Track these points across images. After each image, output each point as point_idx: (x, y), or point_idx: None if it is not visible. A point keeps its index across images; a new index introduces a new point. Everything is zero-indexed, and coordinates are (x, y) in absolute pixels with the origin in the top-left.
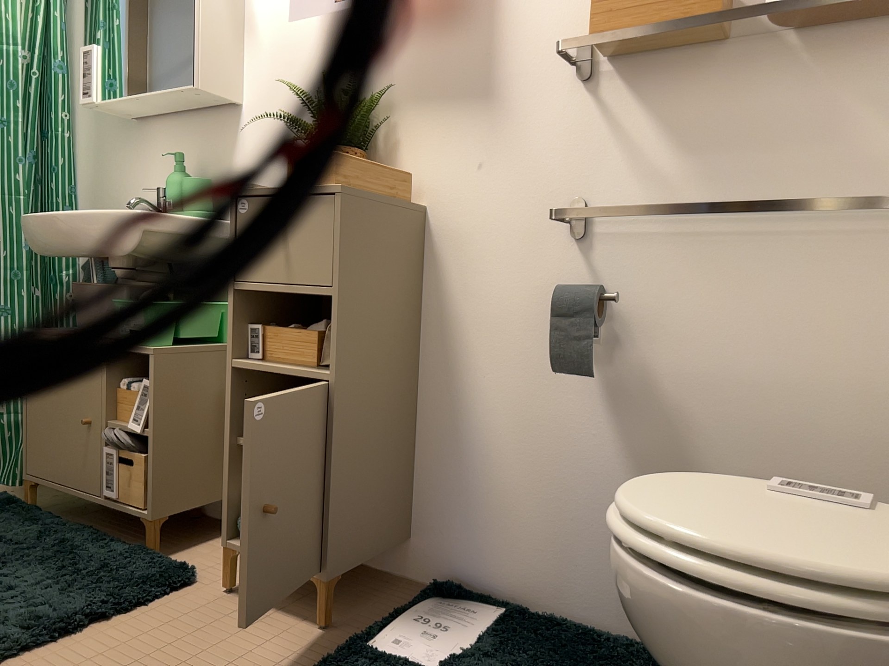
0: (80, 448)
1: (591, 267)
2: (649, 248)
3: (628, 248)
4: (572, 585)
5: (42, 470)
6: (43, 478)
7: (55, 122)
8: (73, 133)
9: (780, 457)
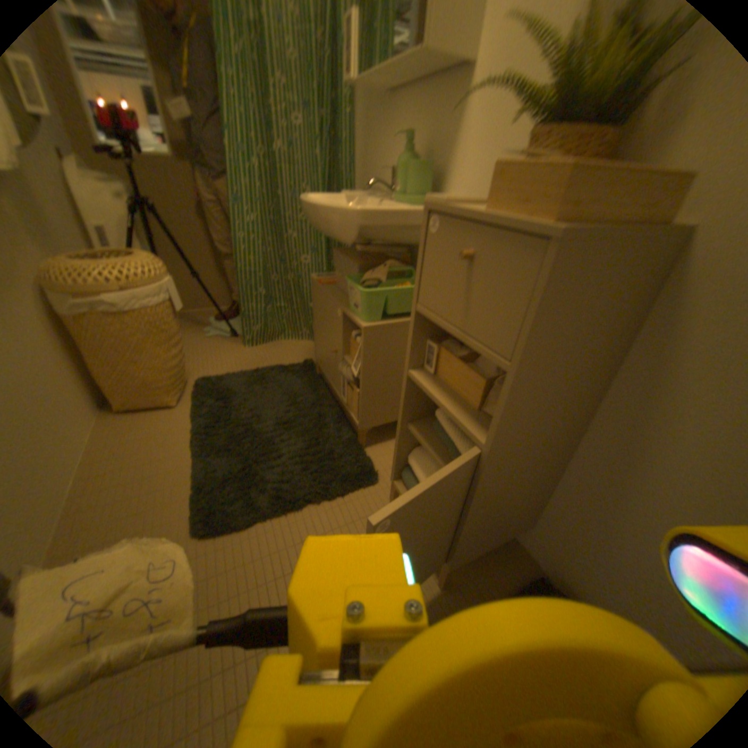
0: (329, 363)
1: None
2: None
3: None
4: None
5: (317, 362)
6: (318, 366)
7: (340, 96)
8: (349, 106)
9: None
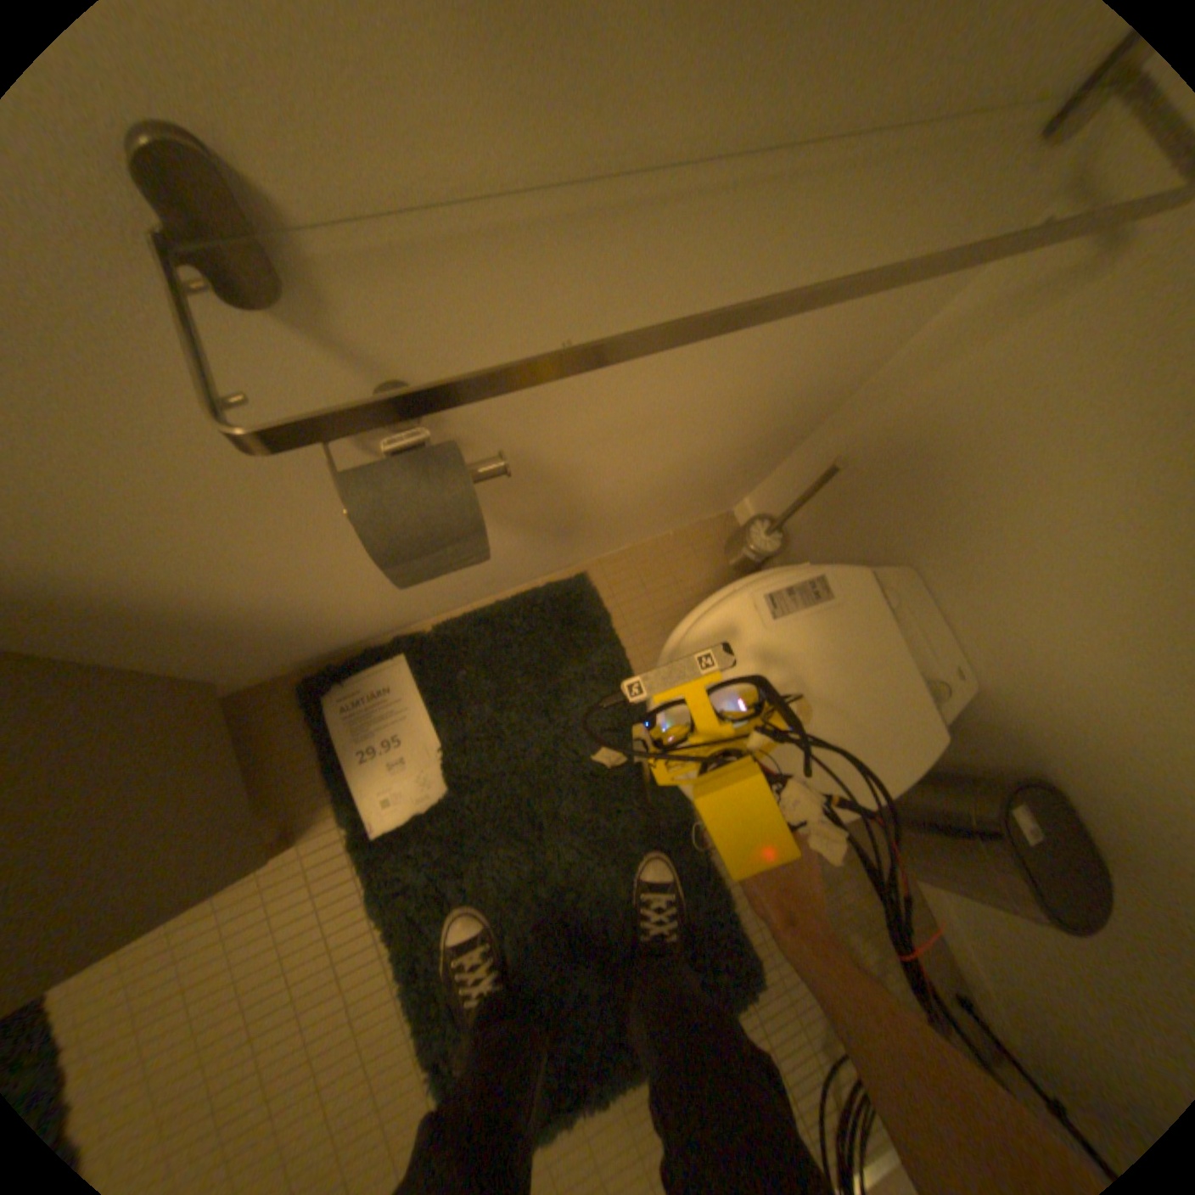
0: None
1: (356, 352)
2: (524, 264)
3: (461, 278)
4: (455, 600)
5: None
6: None
7: None
8: None
9: (682, 453)
